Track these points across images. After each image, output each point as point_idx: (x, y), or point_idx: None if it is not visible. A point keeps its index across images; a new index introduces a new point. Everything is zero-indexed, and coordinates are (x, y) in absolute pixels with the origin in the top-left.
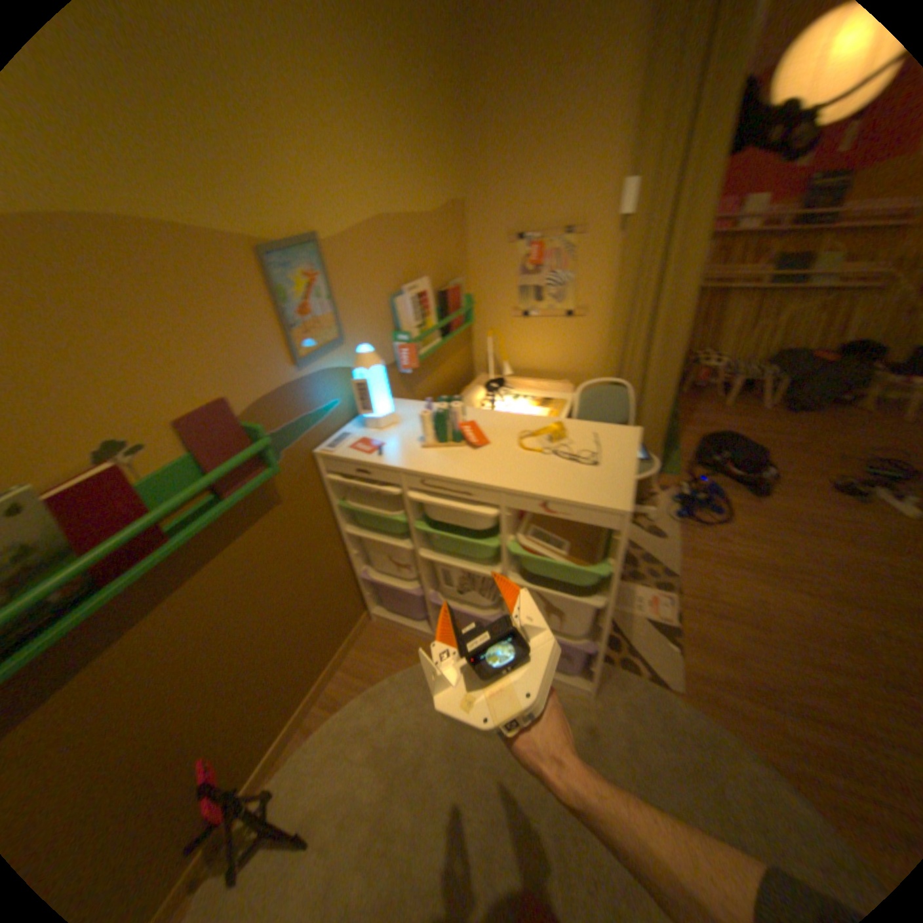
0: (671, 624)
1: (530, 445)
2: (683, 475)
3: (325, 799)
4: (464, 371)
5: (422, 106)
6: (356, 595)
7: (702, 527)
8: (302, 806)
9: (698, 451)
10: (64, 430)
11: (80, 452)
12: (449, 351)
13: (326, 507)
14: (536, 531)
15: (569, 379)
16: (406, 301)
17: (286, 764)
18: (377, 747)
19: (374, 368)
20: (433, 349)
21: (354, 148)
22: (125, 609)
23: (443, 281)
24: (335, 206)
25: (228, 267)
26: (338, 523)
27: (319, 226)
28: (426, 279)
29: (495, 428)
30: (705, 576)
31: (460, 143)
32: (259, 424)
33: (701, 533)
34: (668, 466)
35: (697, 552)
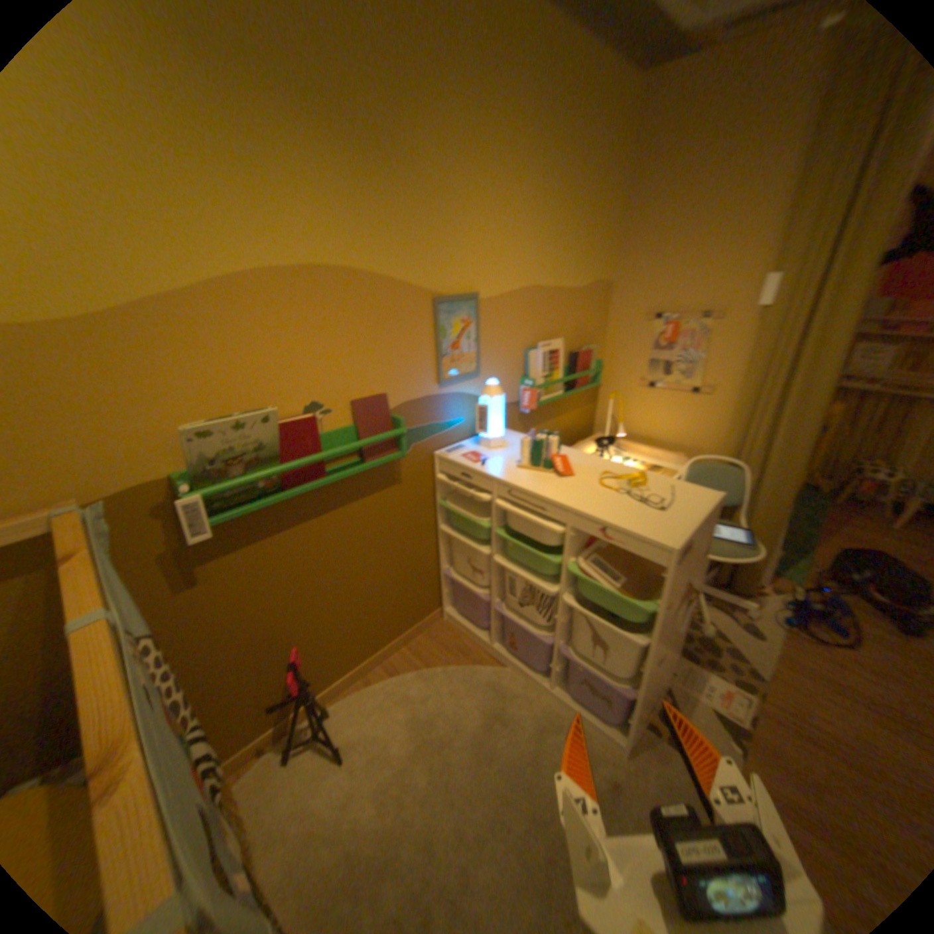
0: (739, 724)
1: (607, 484)
2: (807, 585)
3: (364, 738)
4: (580, 427)
5: (583, 209)
6: (434, 589)
7: (813, 643)
8: (346, 735)
9: (837, 566)
10: (293, 389)
11: (296, 405)
12: (568, 405)
13: (429, 501)
14: (595, 560)
15: (683, 452)
16: (536, 355)
17: (344, 700)
18: (415, 716)
19: (493, 399)
20: (551, 398)
21: (518, 238)
22: (286, 515)
23: (575, 345)
24: (494, 278)
25: (409, 309)
26: (435, 518)
27: (478, 290)
28: (558, 340)
29: (582, 466)
30: (800, 692)
31: (614, 237)
32: (400, 420)
33: (810, 649)
34: (790, 571)
35: (799, 665)
